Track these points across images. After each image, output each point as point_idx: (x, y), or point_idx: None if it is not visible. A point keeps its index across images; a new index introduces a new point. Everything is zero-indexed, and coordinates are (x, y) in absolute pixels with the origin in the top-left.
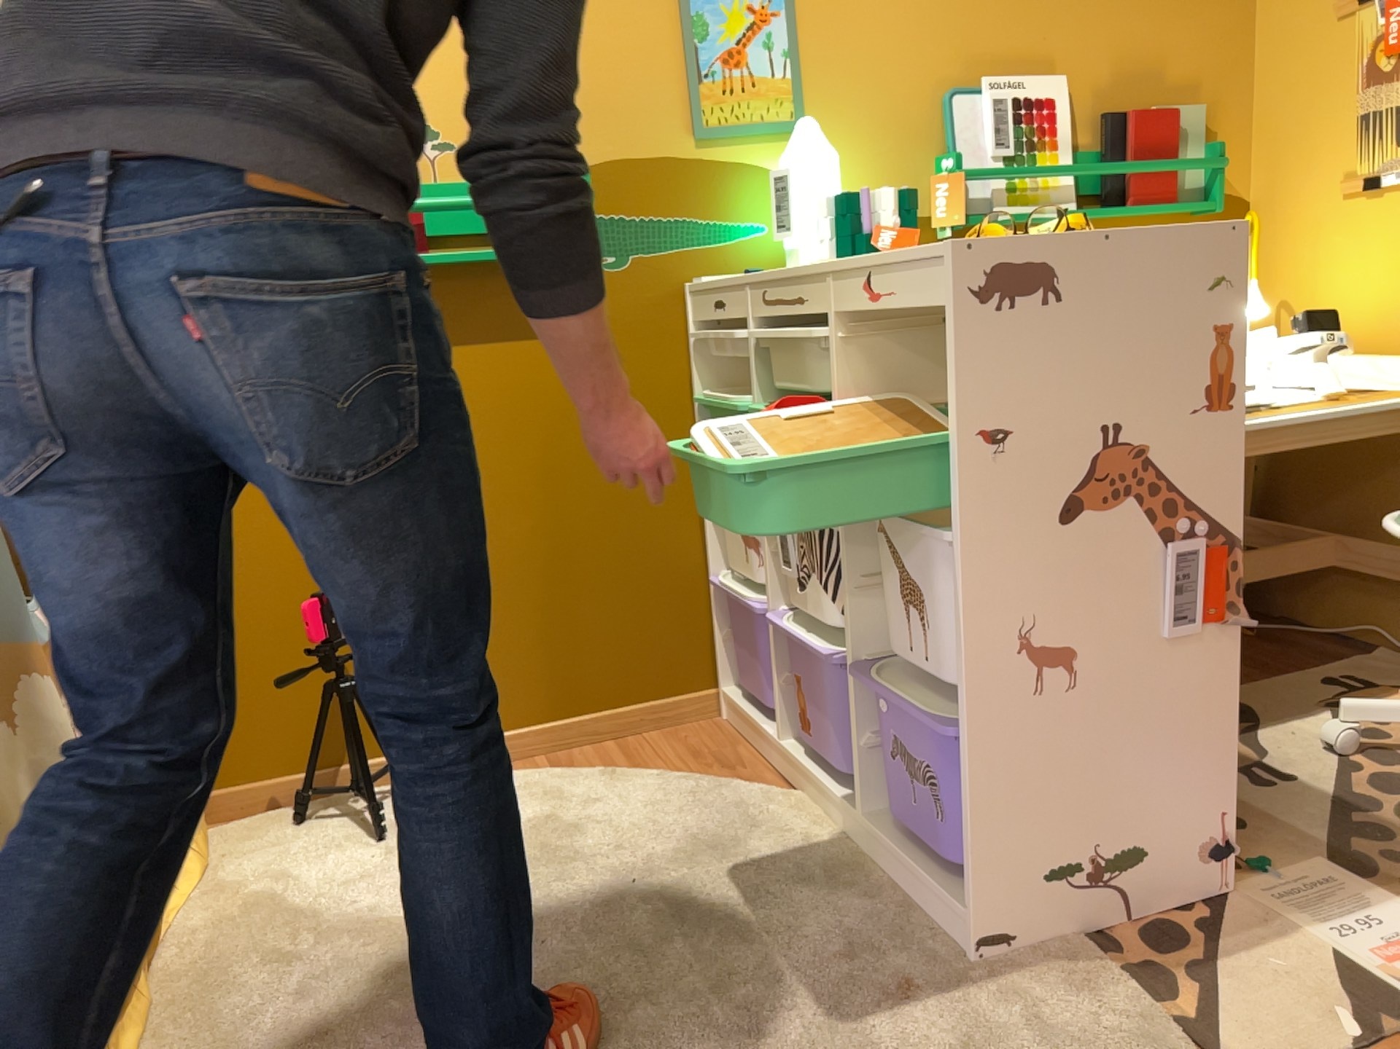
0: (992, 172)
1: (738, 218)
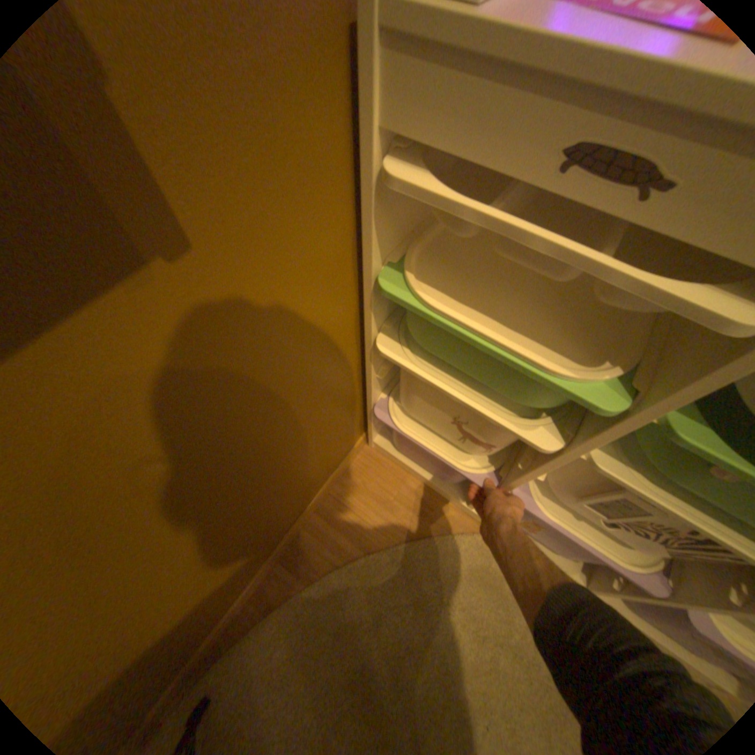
0: None
1: None
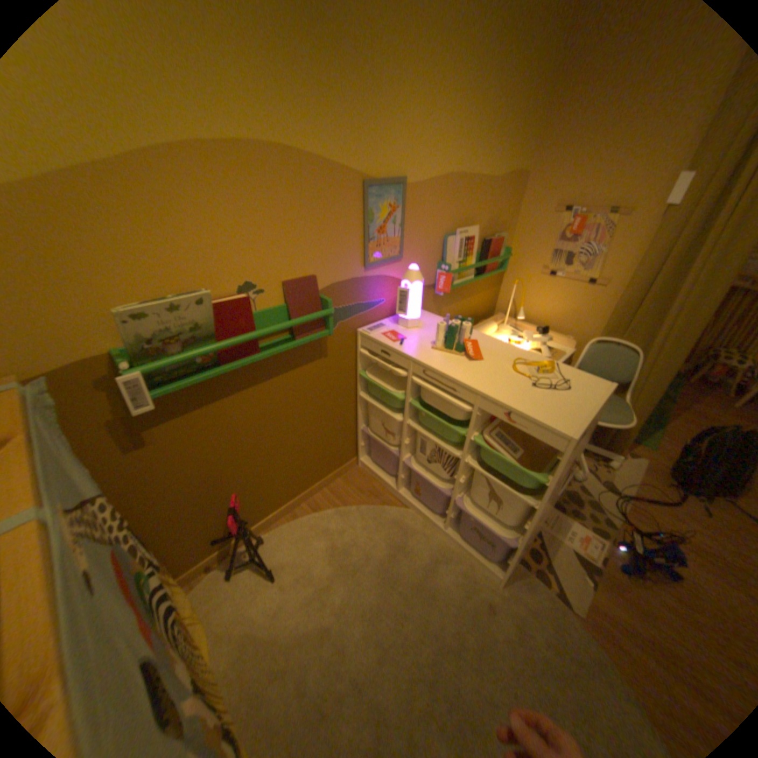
0: (459, 272)
1: (376, 299)
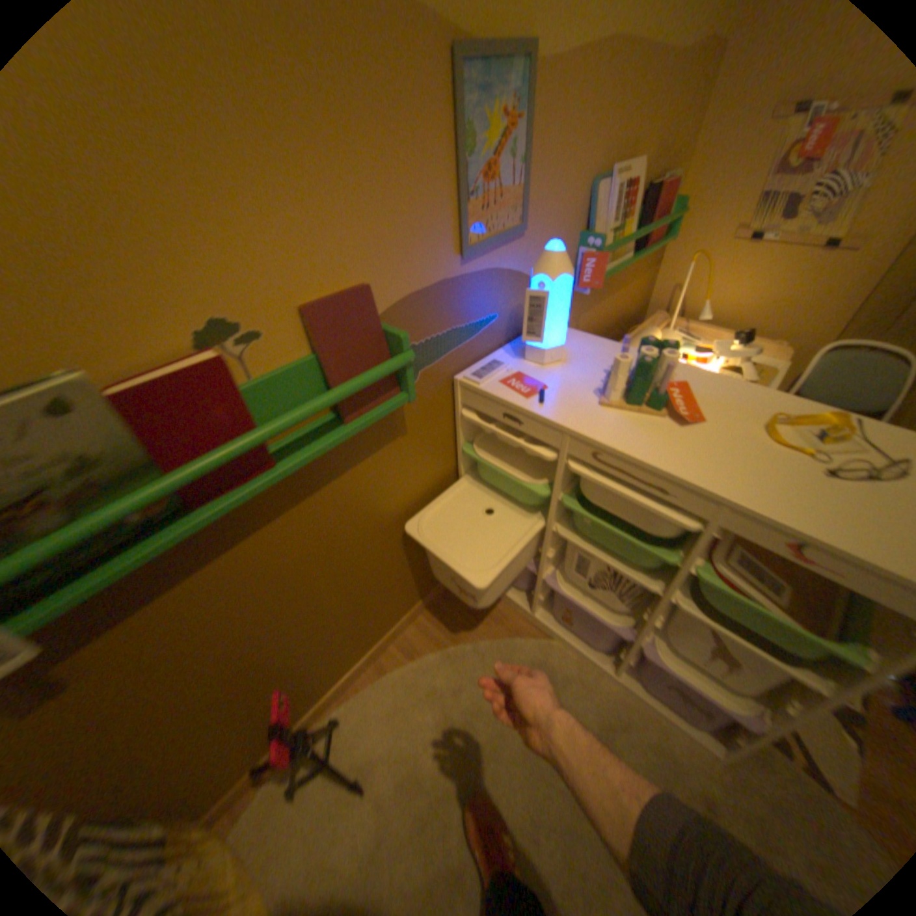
0: (617, 247)
1: (483, 315)
